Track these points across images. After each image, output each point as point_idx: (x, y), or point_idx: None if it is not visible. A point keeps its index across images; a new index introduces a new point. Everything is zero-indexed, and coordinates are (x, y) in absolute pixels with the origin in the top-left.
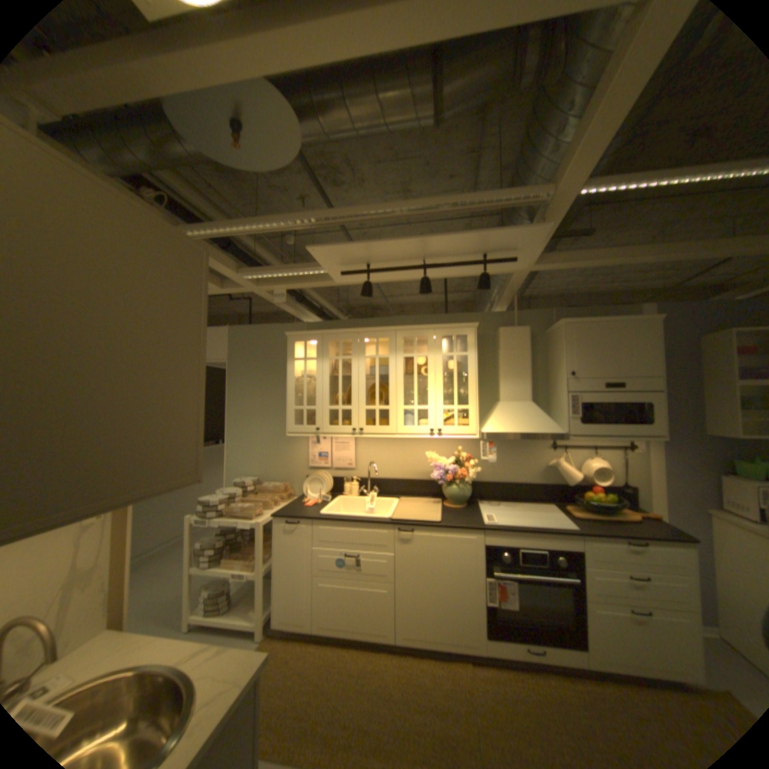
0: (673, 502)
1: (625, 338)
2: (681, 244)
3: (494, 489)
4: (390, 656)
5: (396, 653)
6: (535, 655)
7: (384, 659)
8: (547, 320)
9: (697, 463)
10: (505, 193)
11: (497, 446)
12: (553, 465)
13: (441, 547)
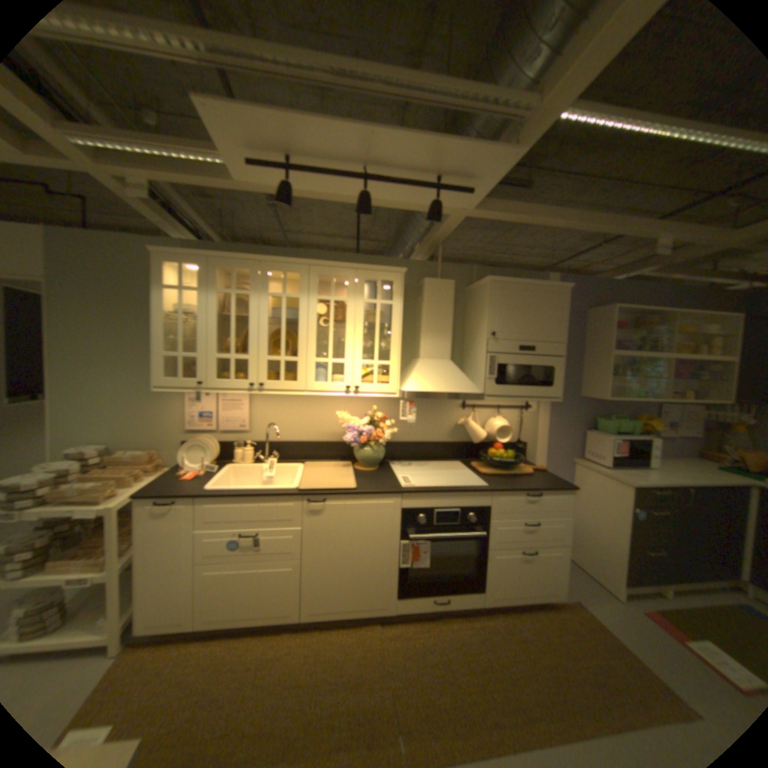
0: (551, 454)
1: (541, 303)
2: (603, 214)
3: (405, 448)
4: (294, 633)
5: (301, 629)
6: (442, 605)
7: (288, 638)
8: (469, 276)
9: (572, 420)
10: (487, 89)
11: (411, 405)
12: (462, 424)
13: (357, 514)
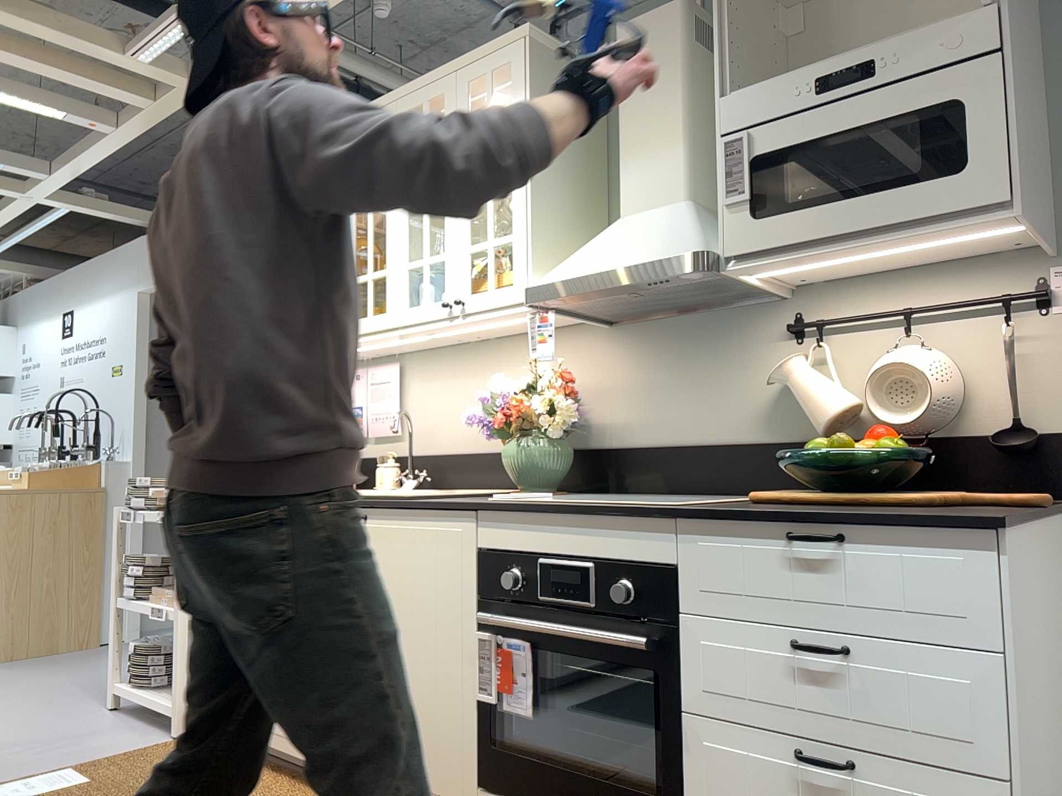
0: None
1: None
2: None
3: (648, 462)
4: None
5: None
6: None
7: None
8: None
9: None
10: None
11: (657, 349)
12: (771, 377)
13: (404, 552)
